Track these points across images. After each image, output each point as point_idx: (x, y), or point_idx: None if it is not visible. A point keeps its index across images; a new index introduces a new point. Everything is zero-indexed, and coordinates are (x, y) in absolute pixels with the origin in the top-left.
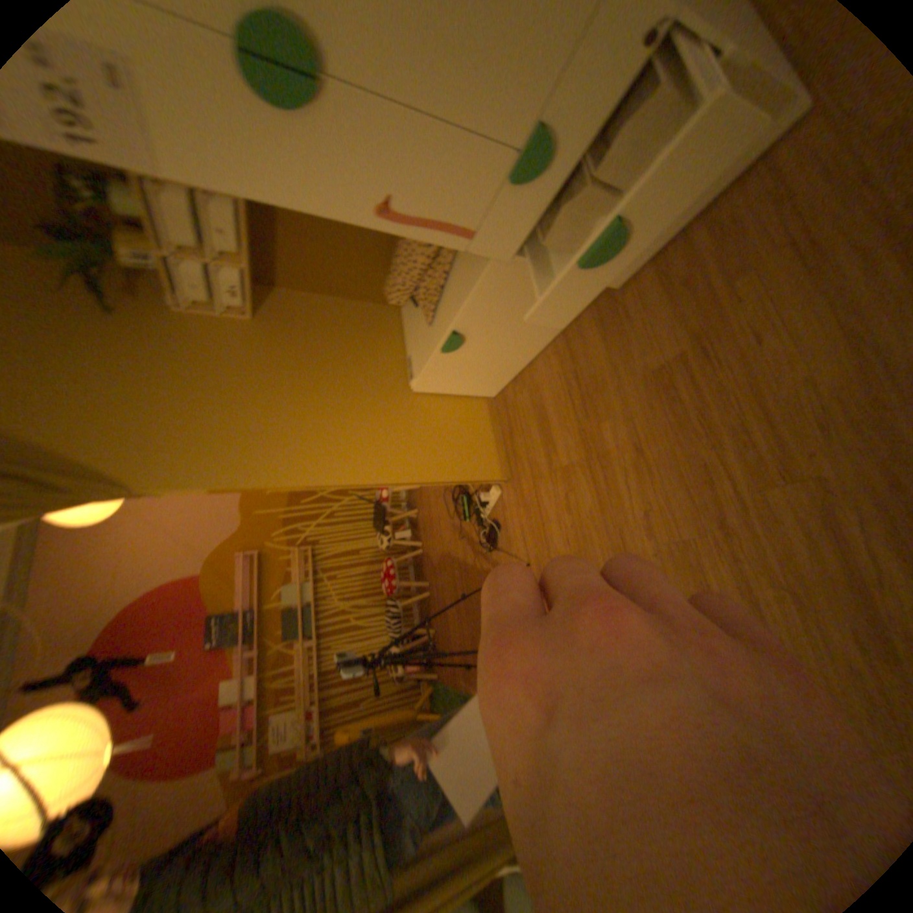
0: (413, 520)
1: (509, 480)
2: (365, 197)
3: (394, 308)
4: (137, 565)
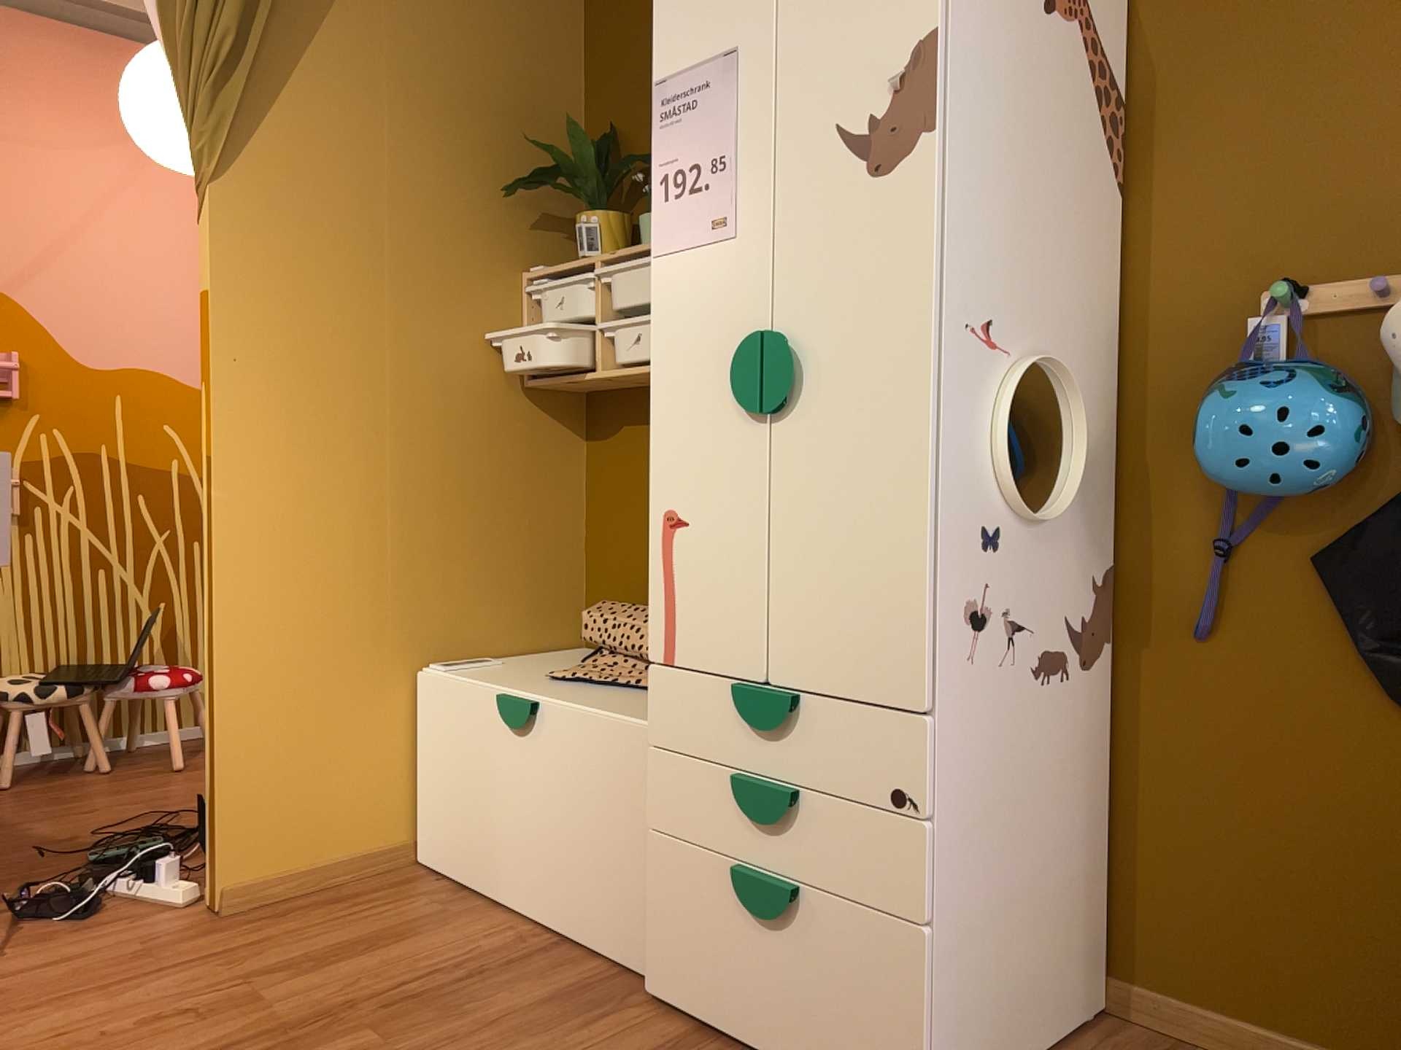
0: (74, 764)
1: (212, 914)
2: (678, 488)
3: (576, 632)
4: (6, 170)
